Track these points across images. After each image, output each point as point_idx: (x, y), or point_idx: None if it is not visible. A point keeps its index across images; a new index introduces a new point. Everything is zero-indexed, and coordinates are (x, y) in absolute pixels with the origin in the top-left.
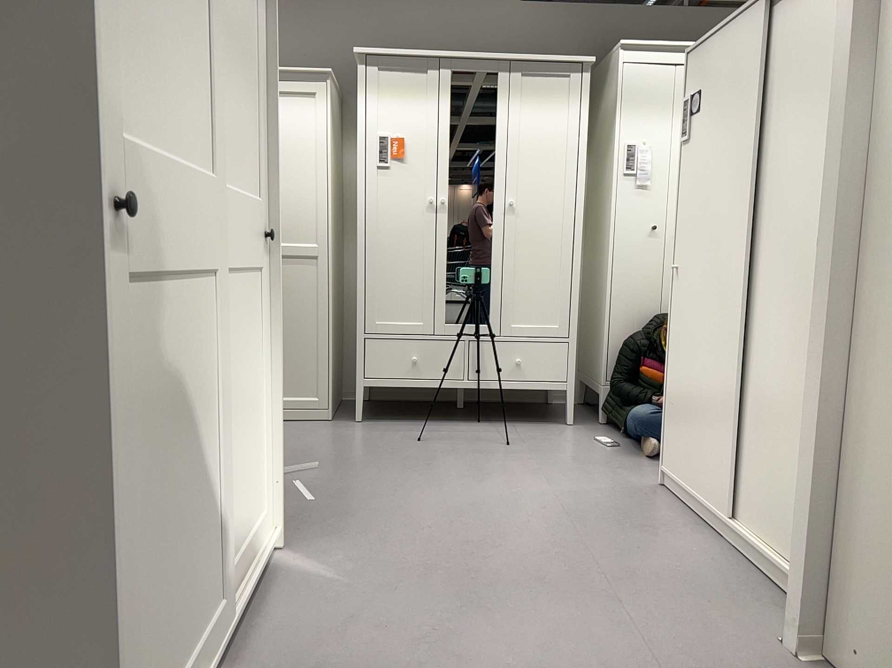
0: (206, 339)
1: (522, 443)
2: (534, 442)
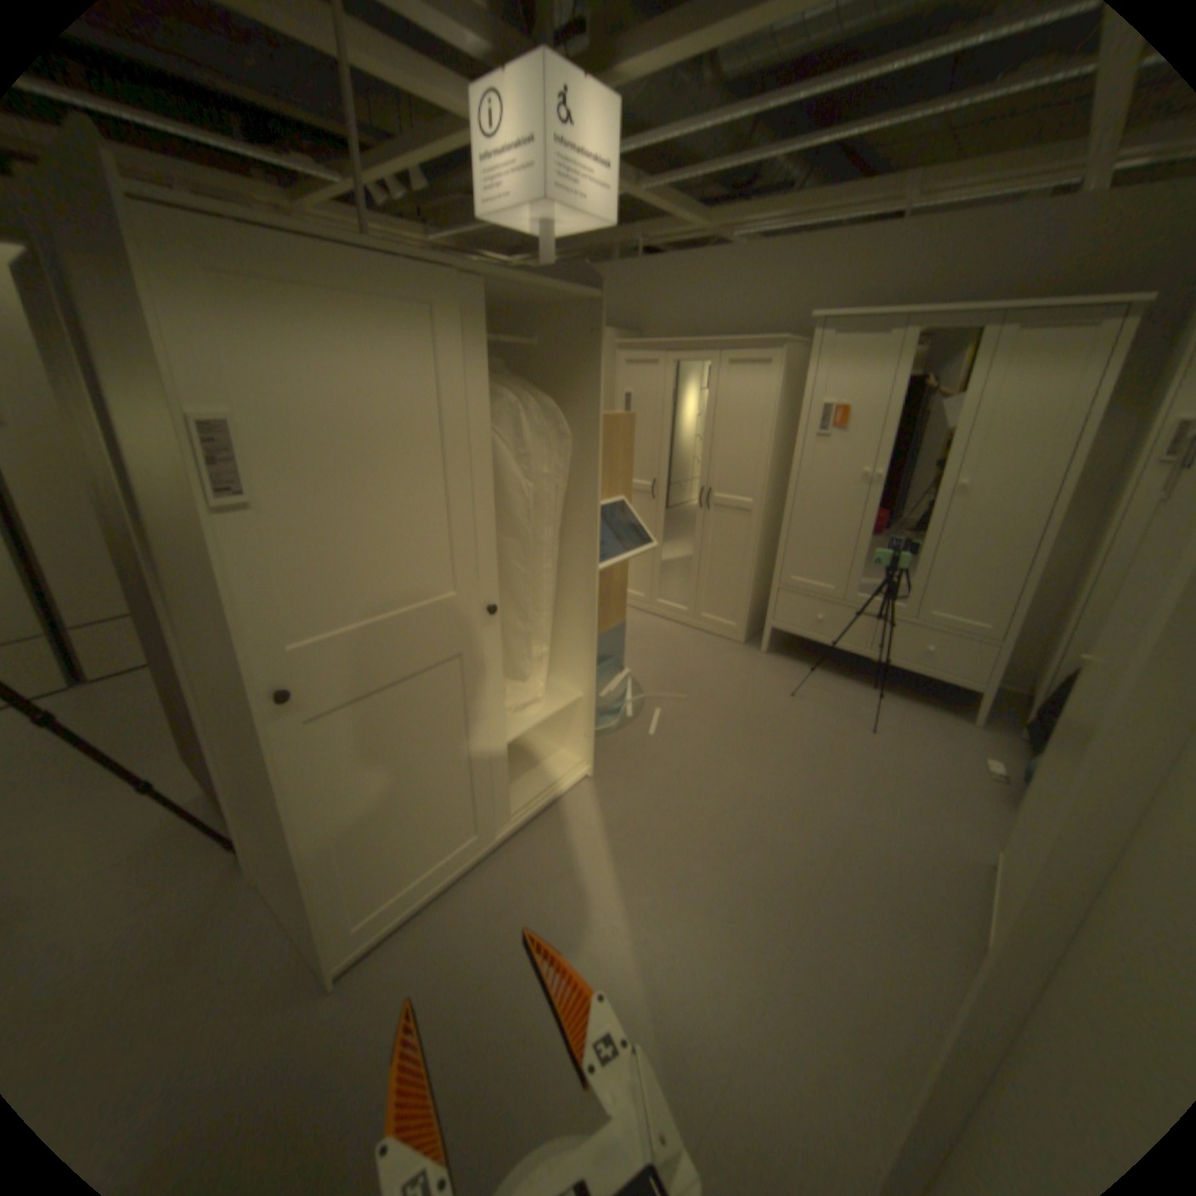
0: (456, 694)
1: (892, 735)
2: (907, 738)
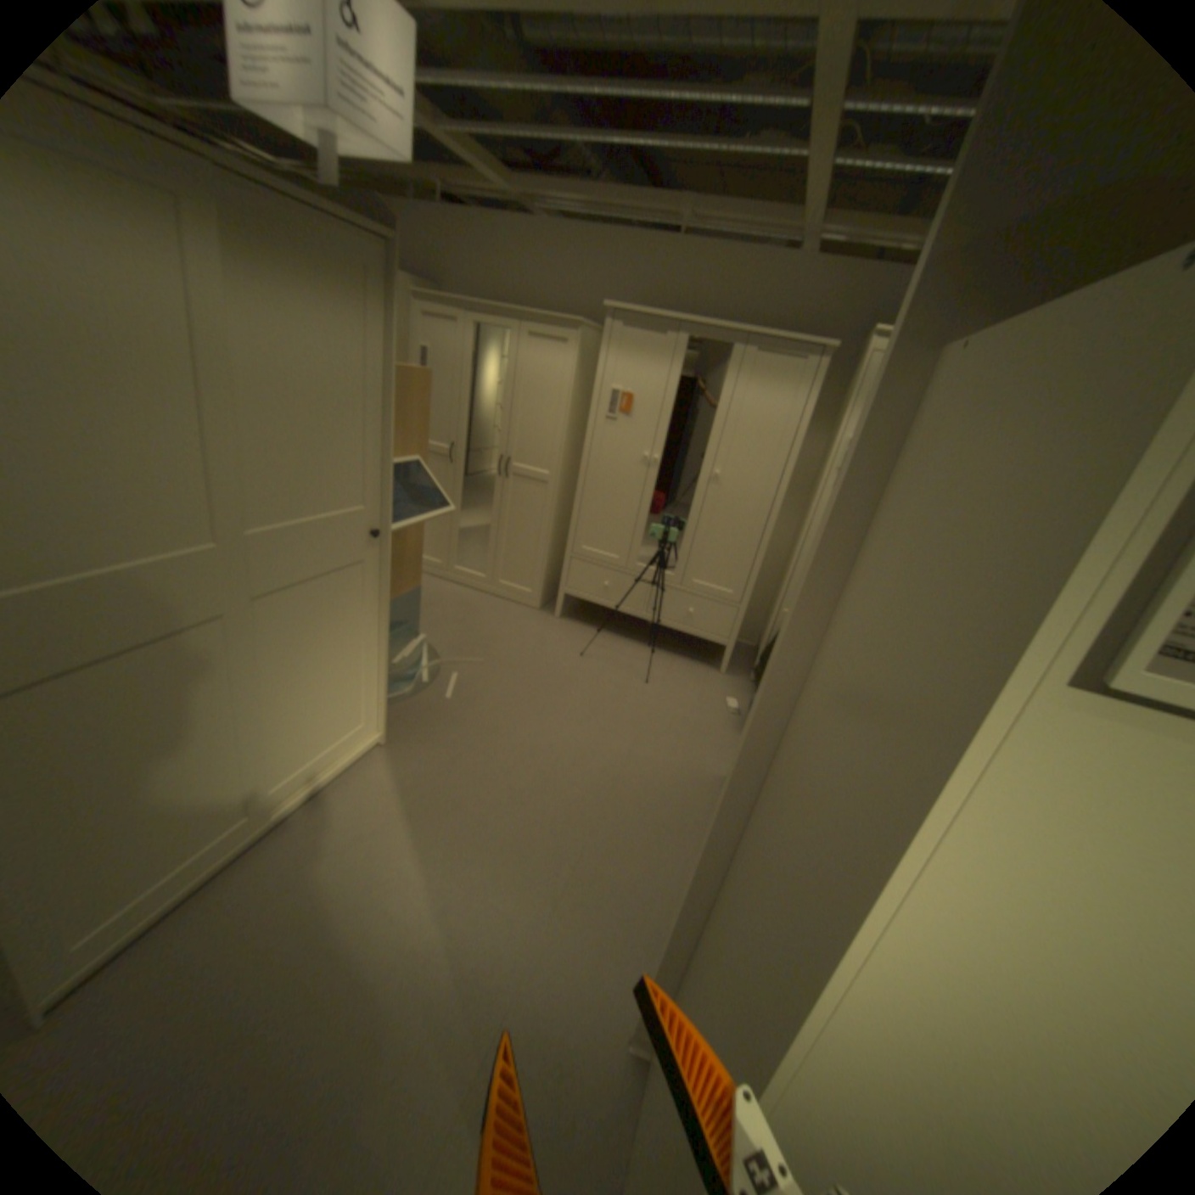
0: (222, 660)
1: (660, 684)
2: (672, 685)
